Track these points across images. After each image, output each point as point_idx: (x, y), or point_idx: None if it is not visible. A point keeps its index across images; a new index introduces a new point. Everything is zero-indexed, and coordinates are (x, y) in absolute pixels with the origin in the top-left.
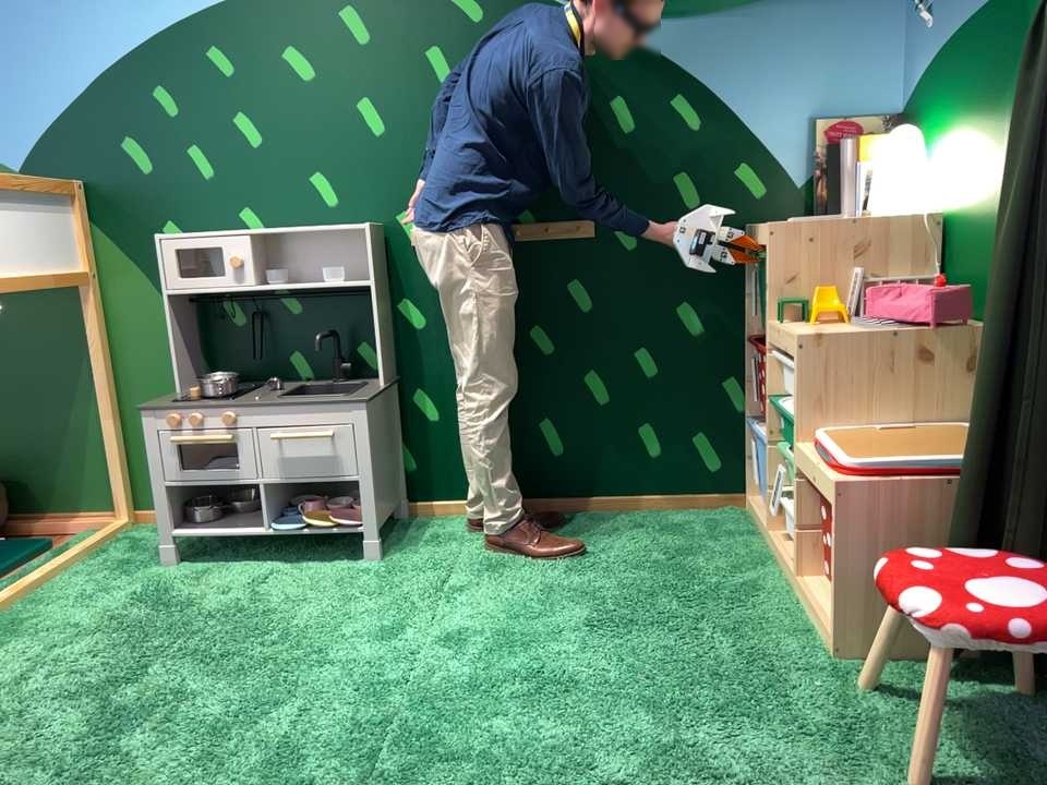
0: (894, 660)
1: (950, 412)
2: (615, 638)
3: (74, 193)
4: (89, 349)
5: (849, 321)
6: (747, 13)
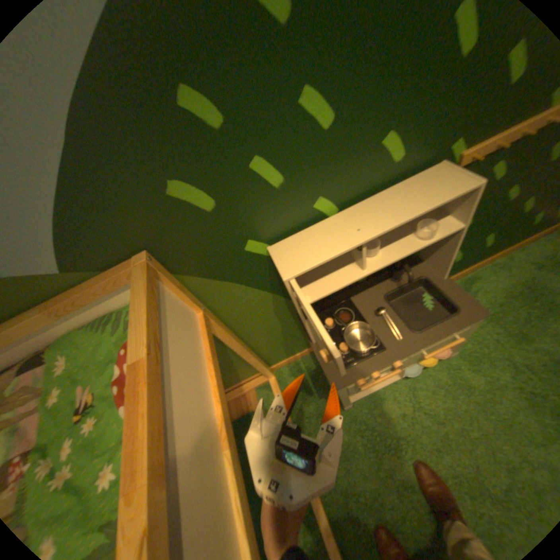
0: None
1: None
2: None
3: (156, 269)
4: (226, 342)
5: None
6: None
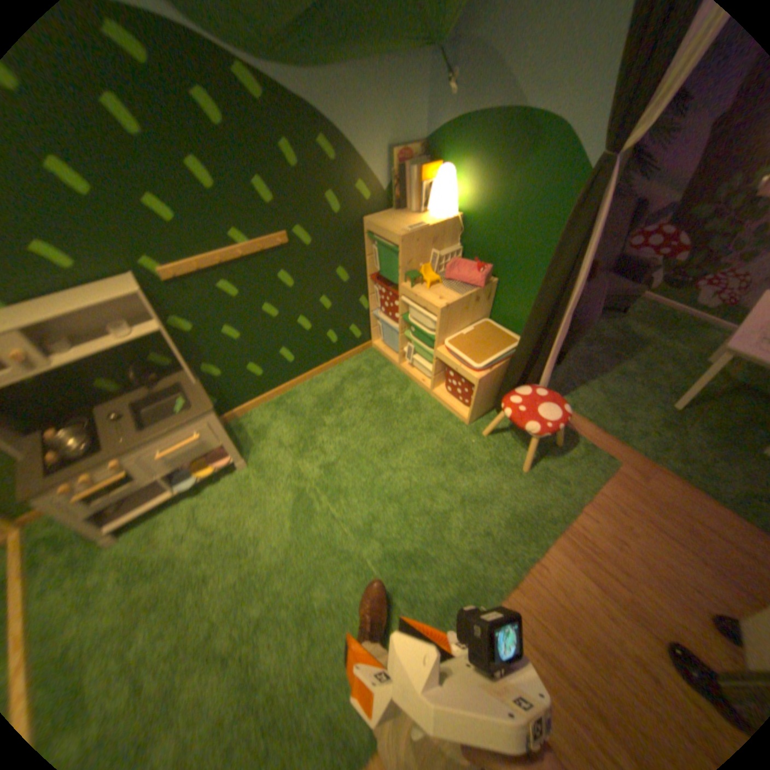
0: (481, 416)
1: (480, 317)
2: (395, 456)
3: None
4: None
5: (440, 283)
6: (355, 67)
